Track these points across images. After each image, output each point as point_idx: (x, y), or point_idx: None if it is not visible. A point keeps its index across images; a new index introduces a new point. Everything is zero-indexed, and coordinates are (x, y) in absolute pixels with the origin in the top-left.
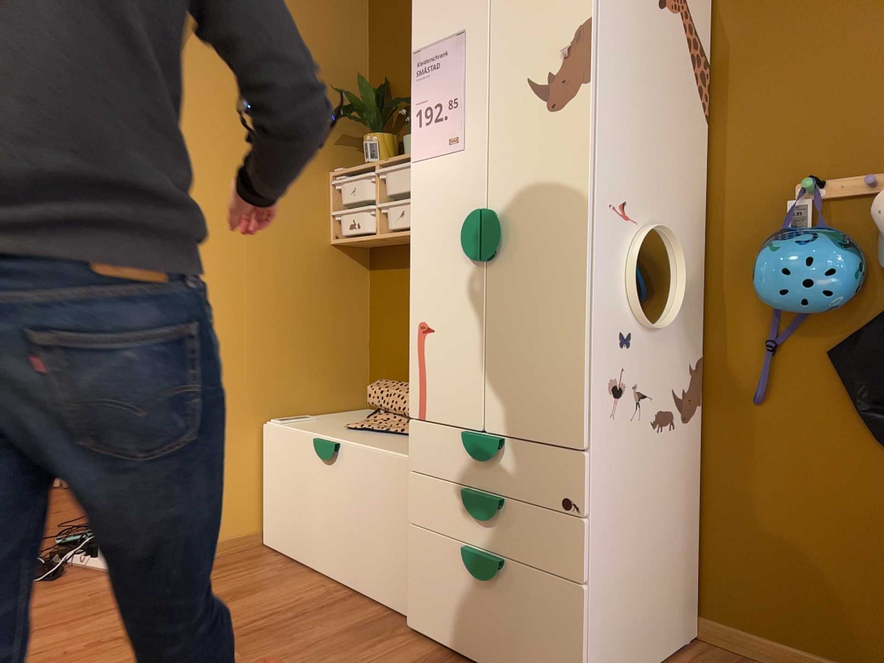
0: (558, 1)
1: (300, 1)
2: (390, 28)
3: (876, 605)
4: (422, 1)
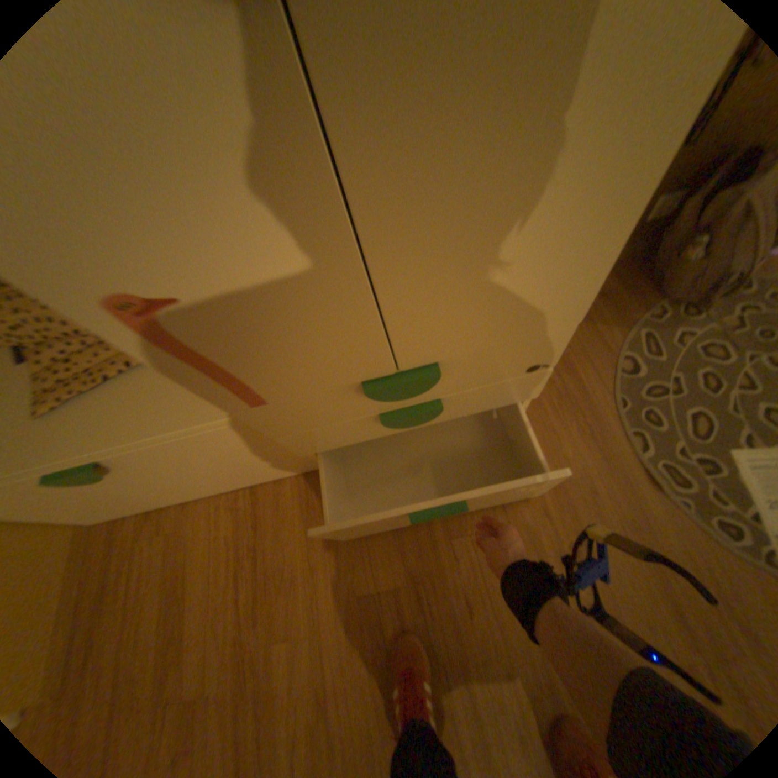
0: None
1: None
2: None
3: None
4: None
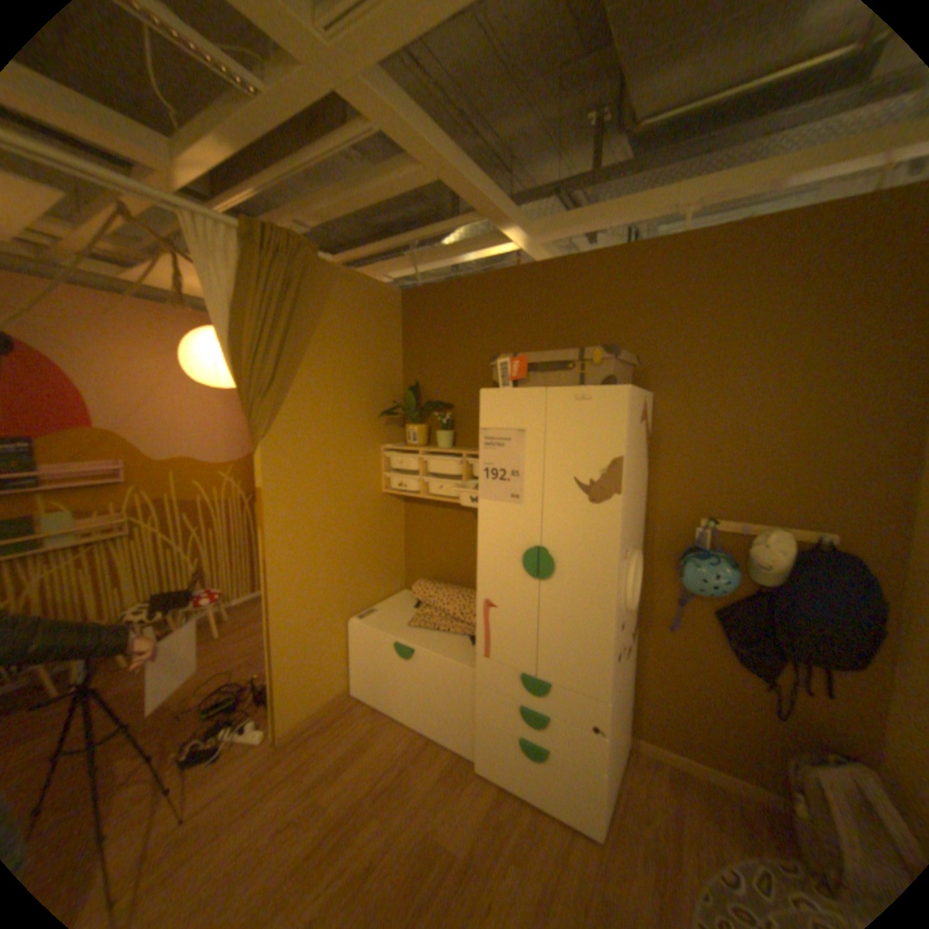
0: (598, 436)
1: (361, 333)
2: (419, 348)
3: (733, 743)
4: (488, 397)
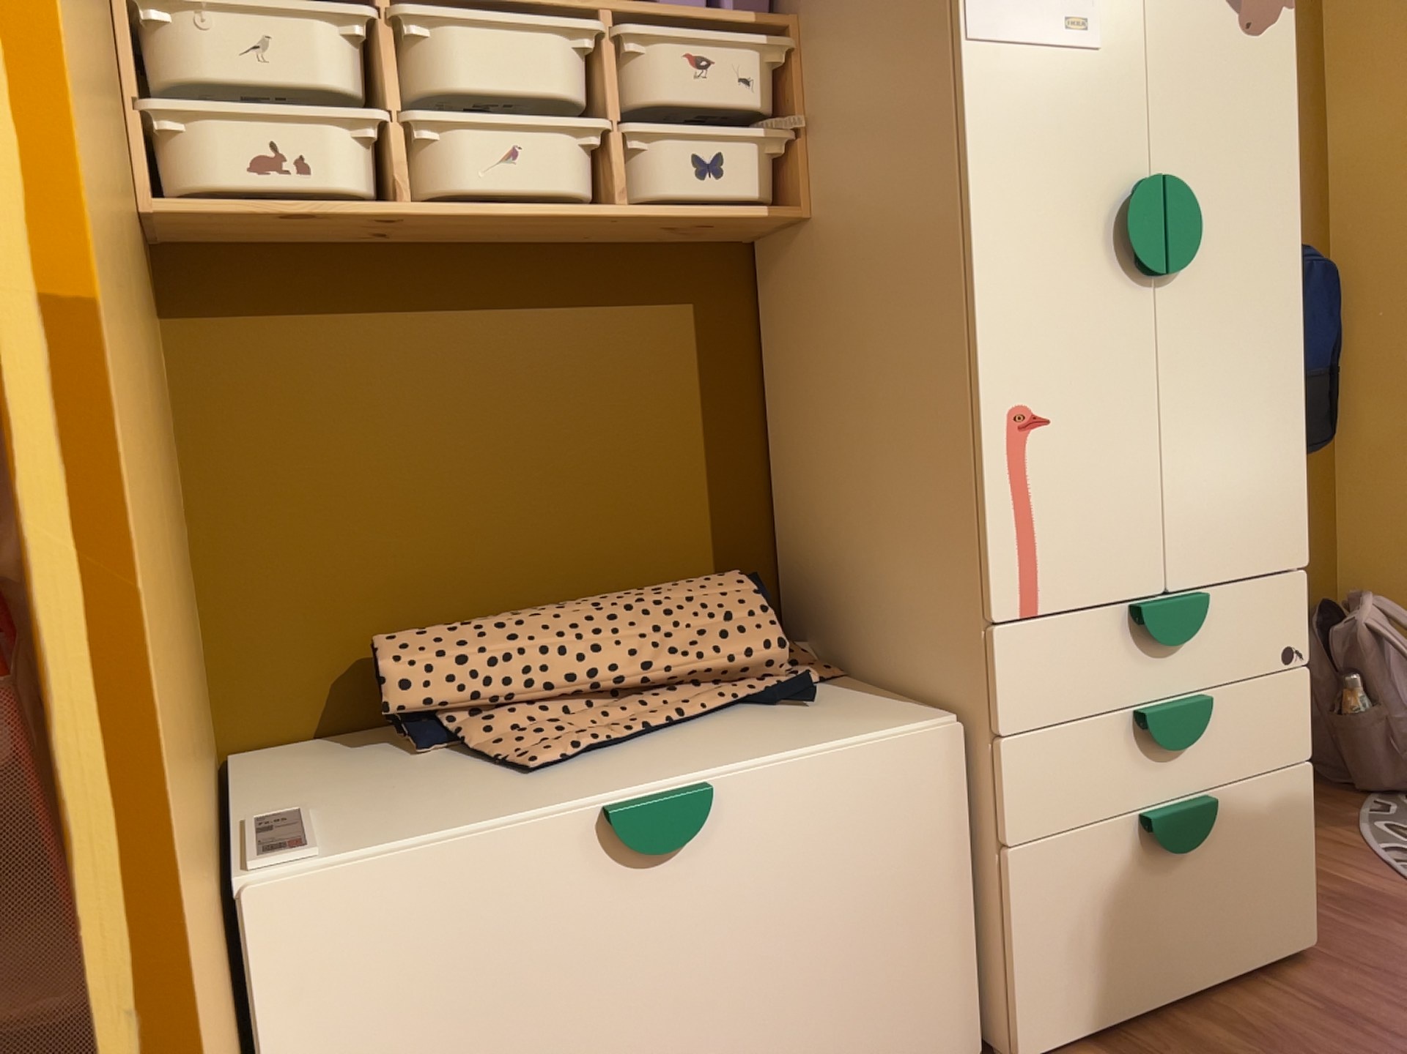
0: None
1: None
2: None
3: None
4: None
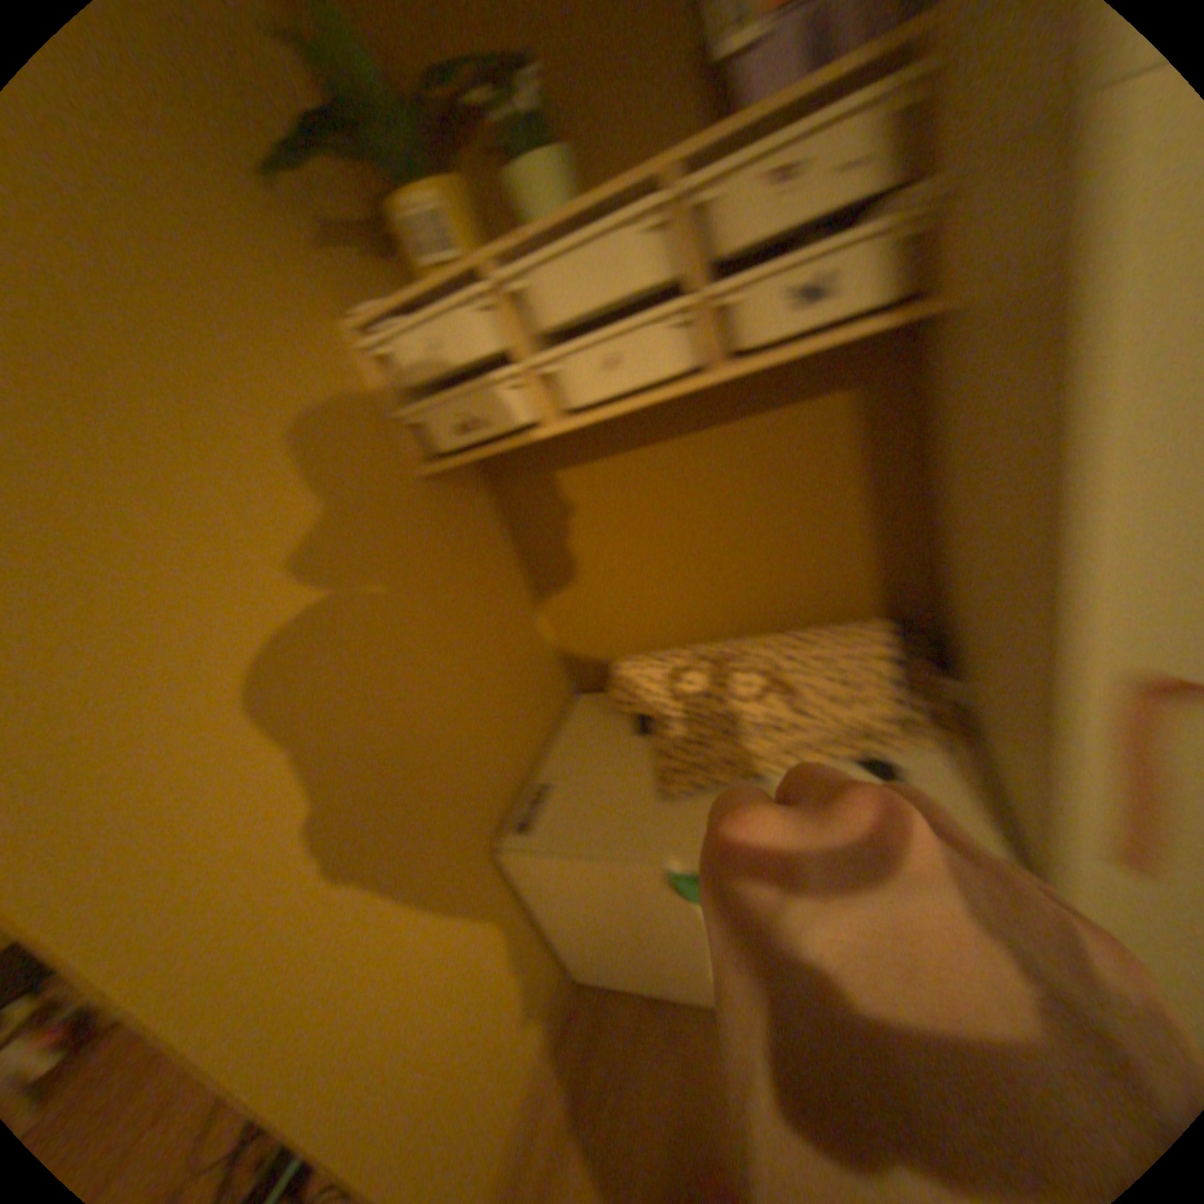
0: None
1: None
2: None
3: None
4: None
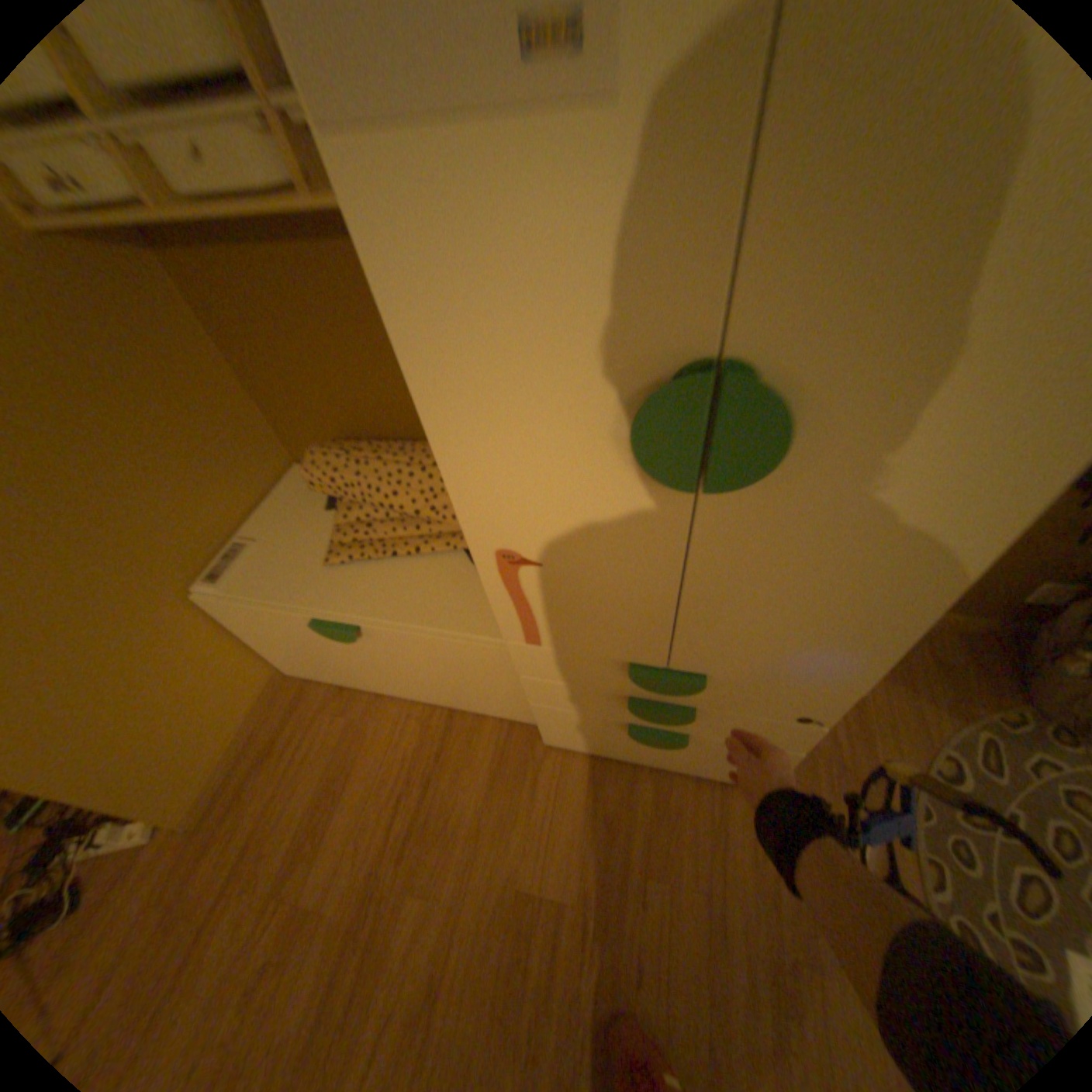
0: None
1: None
2: None
3: None
4: None
